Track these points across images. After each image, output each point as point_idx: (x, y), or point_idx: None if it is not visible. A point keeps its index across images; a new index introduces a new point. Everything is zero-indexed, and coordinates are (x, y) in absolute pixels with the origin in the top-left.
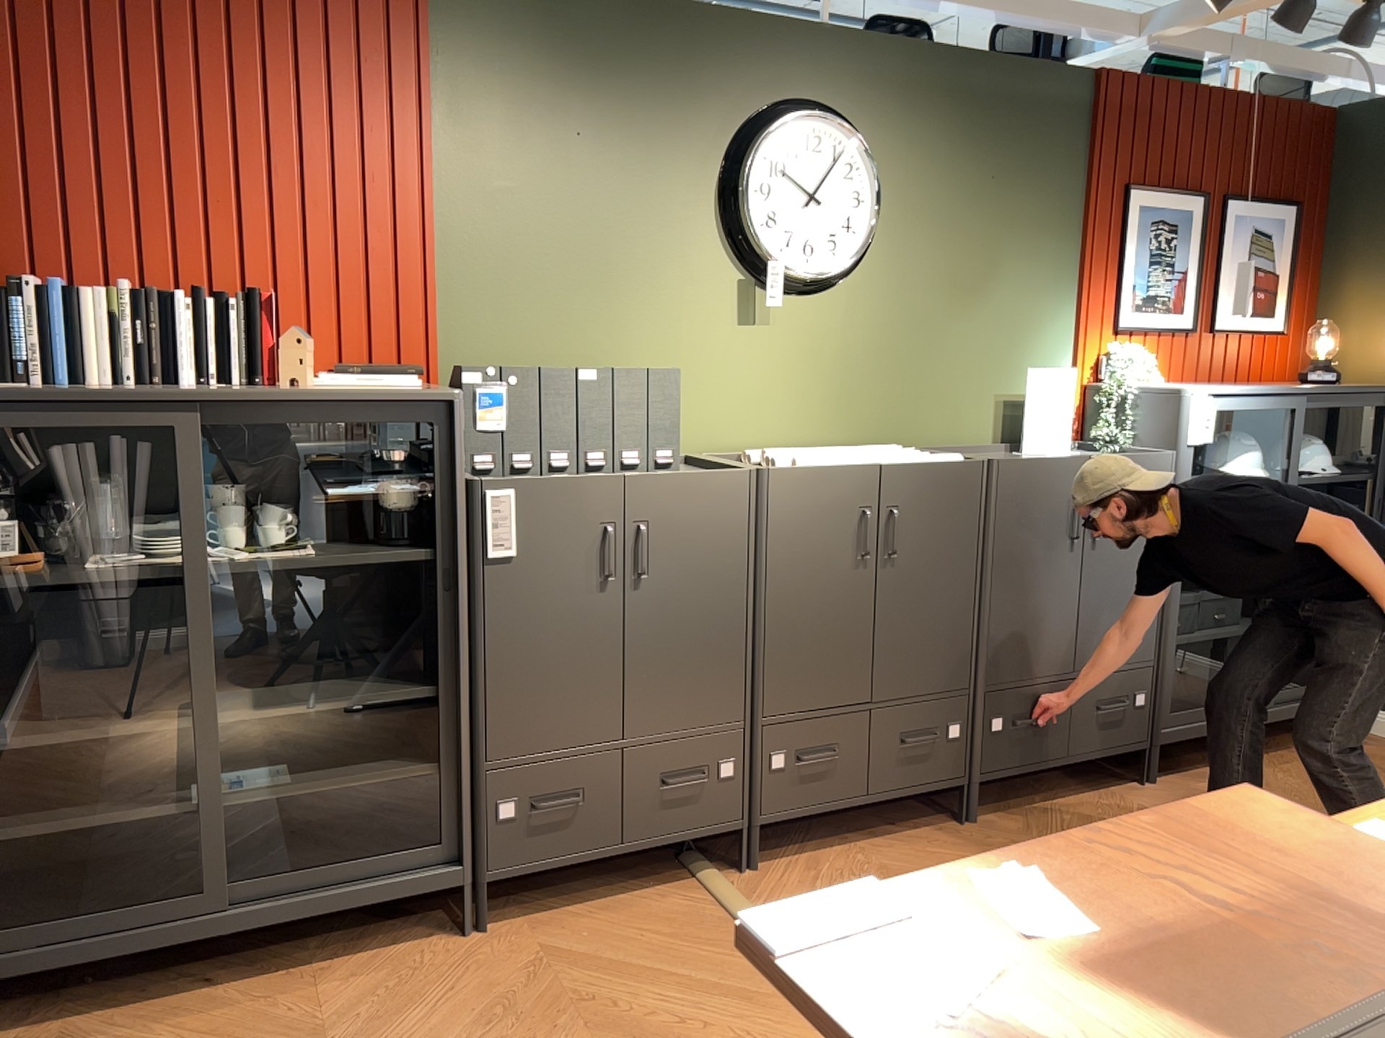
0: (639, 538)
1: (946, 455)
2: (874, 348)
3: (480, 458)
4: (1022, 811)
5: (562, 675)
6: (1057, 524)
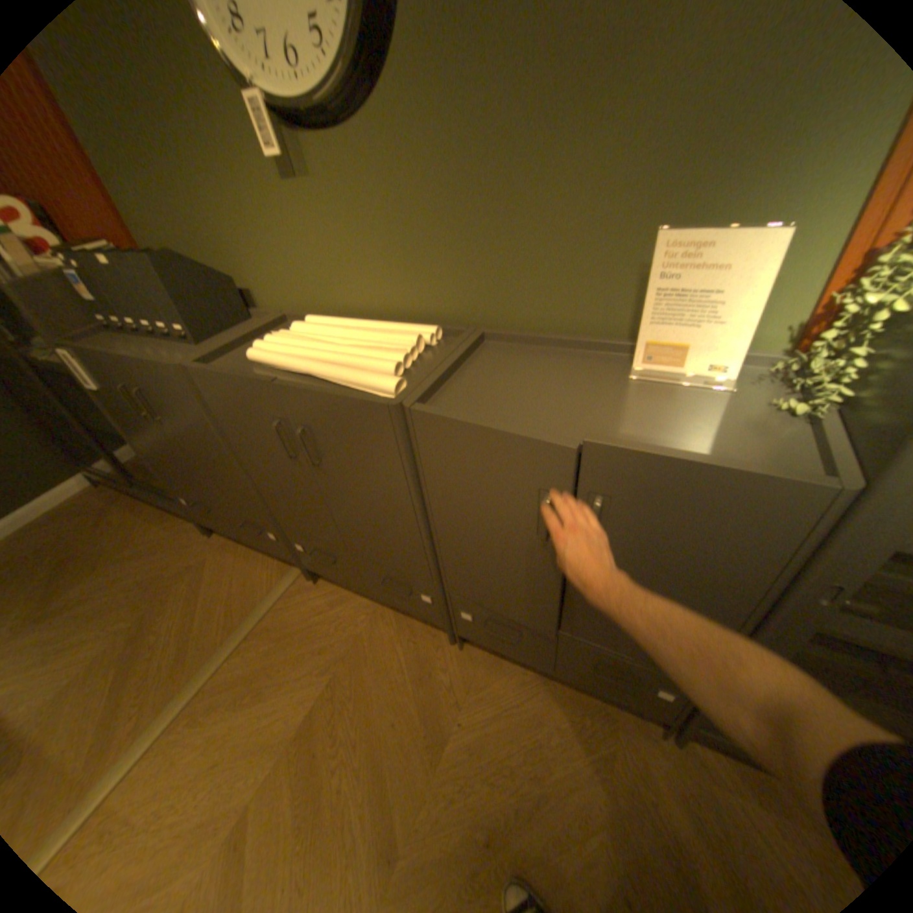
0: (140, 396)
1: (377, 378)
2: (430, 196)
3: (98, 317)
4: (508, 669)
5: (163, 457)
6: (517, 505)
